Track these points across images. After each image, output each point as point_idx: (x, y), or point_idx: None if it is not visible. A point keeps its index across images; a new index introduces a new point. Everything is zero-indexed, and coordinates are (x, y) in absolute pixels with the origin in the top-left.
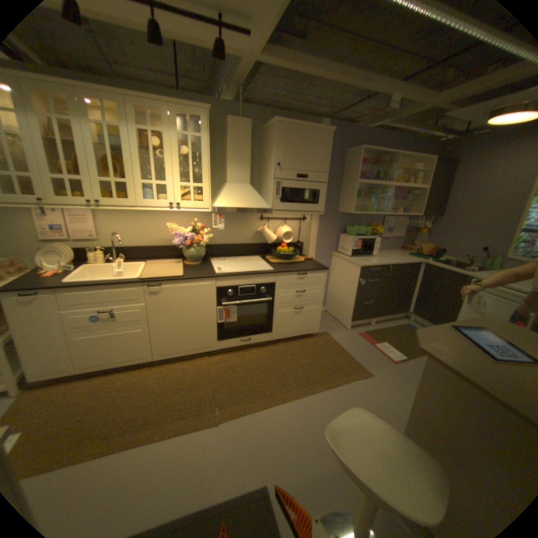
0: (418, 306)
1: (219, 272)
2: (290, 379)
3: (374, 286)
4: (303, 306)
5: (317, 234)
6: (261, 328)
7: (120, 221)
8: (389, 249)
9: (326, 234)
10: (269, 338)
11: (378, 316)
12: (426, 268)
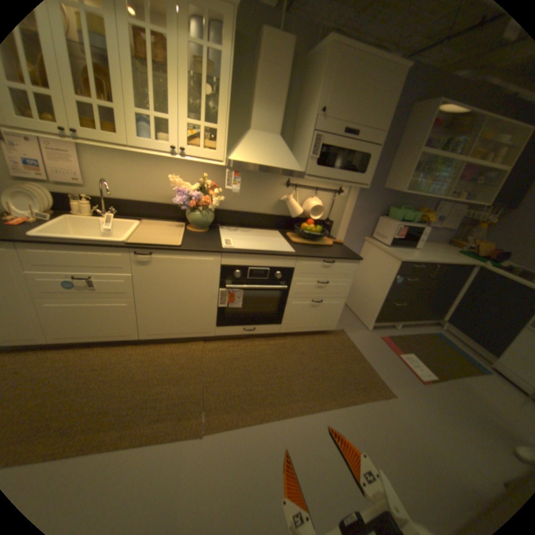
0: (456, 315)
1: (226, 246)
2: (295, 386)
3: (411, 286)
4: (322, 299)
5: (352, 213)
6: (268, 318)
7: (110, 165)
8: (433, 242)
9: (363, 214)
10: (276, 330)
11: (406, 320)
12: (479, 273)
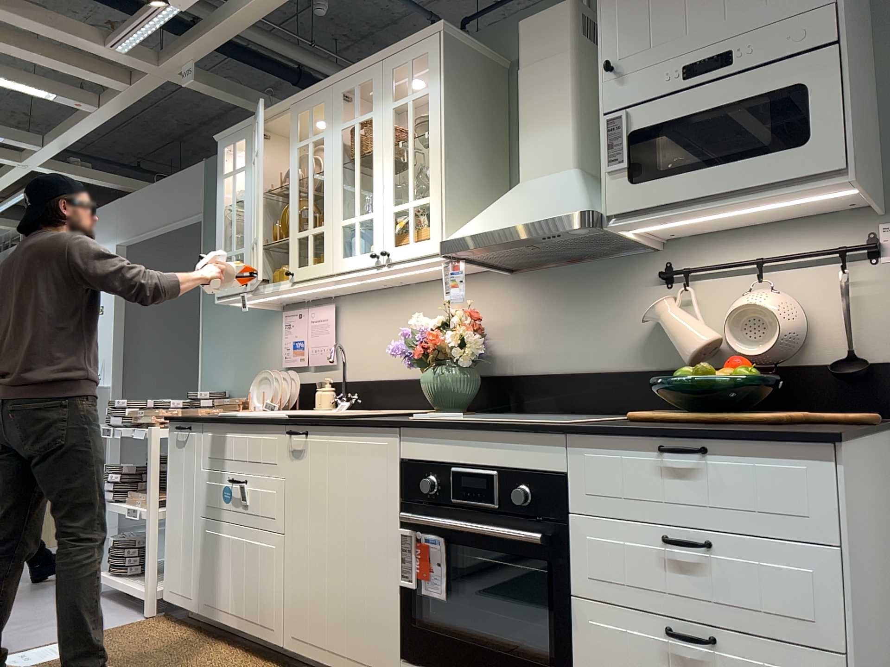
0: None
1: (418, 417)
2: None
3: None
4: (718, 637)
5: None
6: None
7: (365, 327)
8: None
9: None
10: None
11: None
12: None
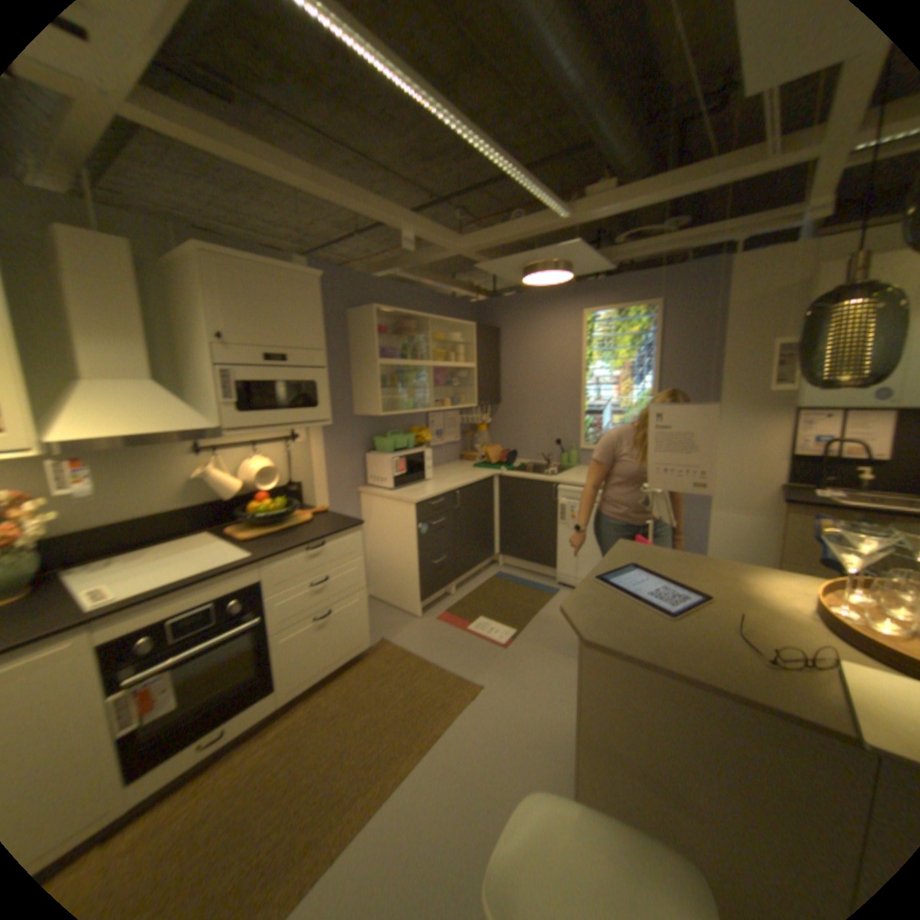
0: (502, 543)
1: (93, 608)
2: (339, 782)
3: (439, 531)
4: (329, 610)
5: (324, 462)
6: (242, 698)
7: None
8: (442, 465)
9: (340, 459)
10: (268, 710)
11: (455, 577)
12: (499, 483)
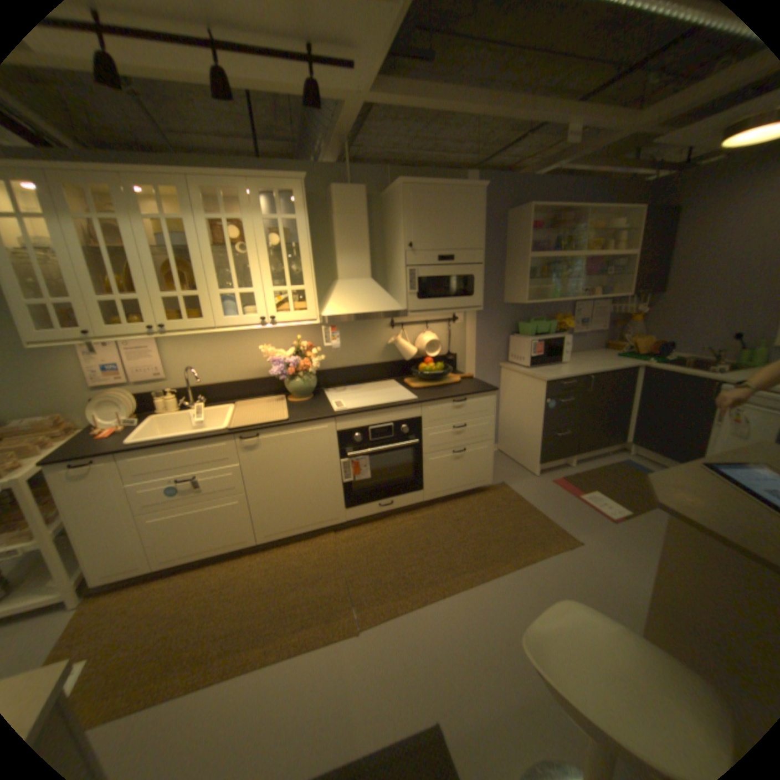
0: (639, 433)
1: (339, 409)
2: (457, 558)
3: (569, 409)
4: (466, 448)
5: (476, 340)
6: (406, 485)
7: (194, 350)
8: (585, 351)
9: (489, 338)
10: (420, 500)
11: (579, 452)
12: (646, 374)
